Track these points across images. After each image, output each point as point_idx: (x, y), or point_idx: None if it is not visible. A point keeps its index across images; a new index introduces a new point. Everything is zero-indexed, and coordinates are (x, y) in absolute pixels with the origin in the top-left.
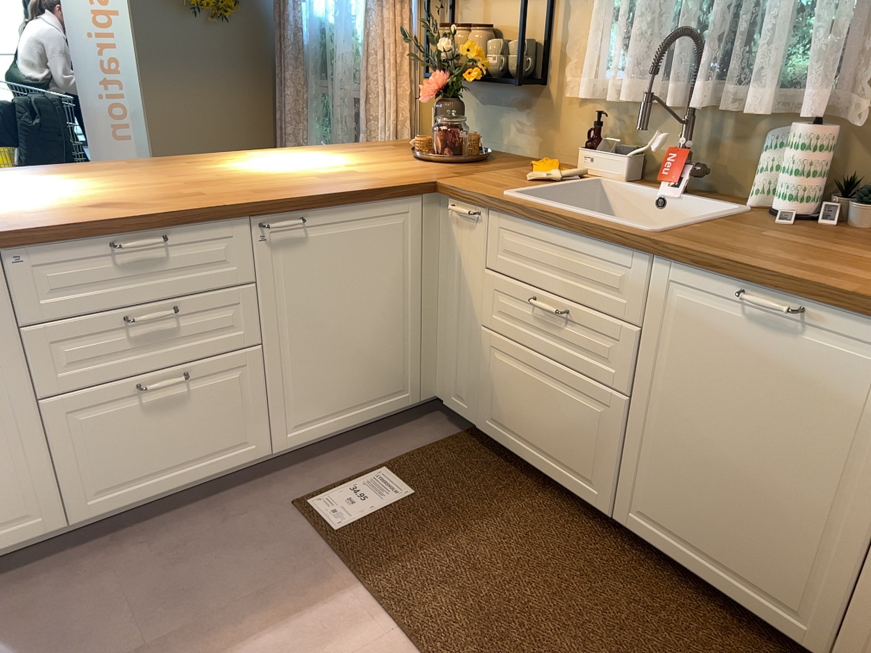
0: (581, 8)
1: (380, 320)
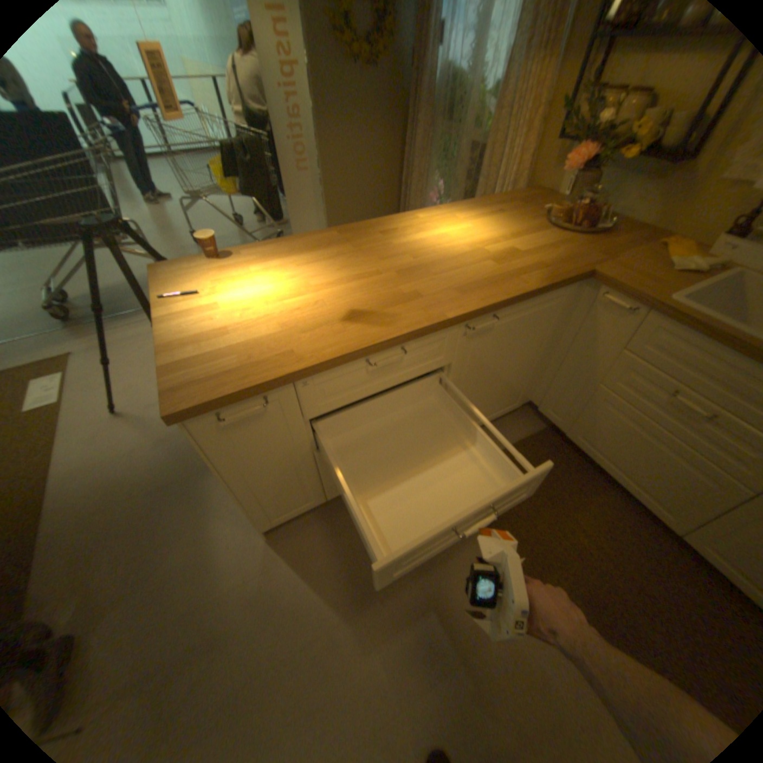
0: None
1: (518, 369)
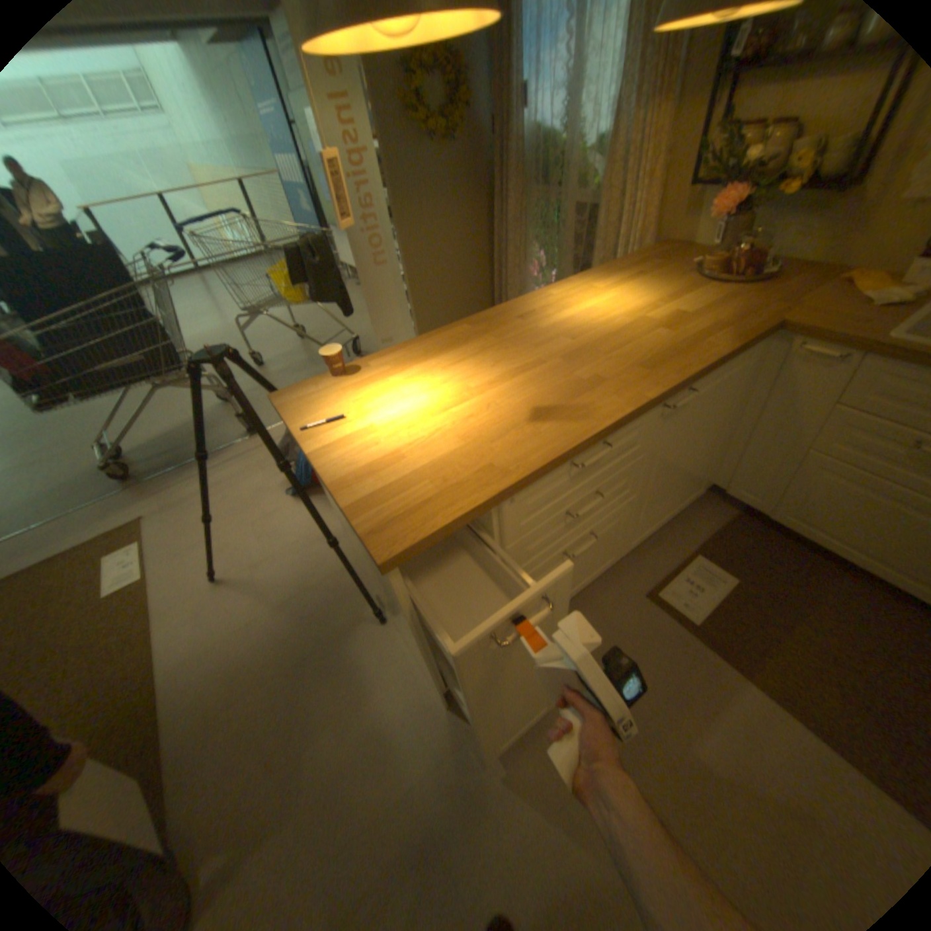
0: None
1: (706, 447)
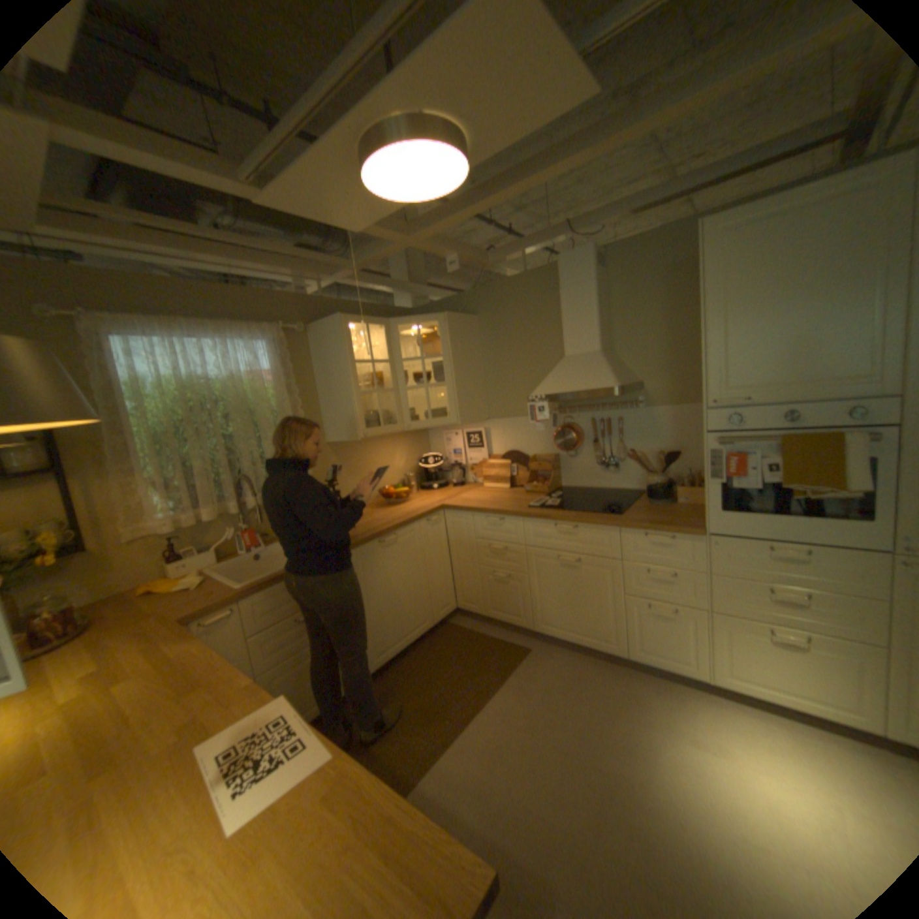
0: (113, 486)
1: None
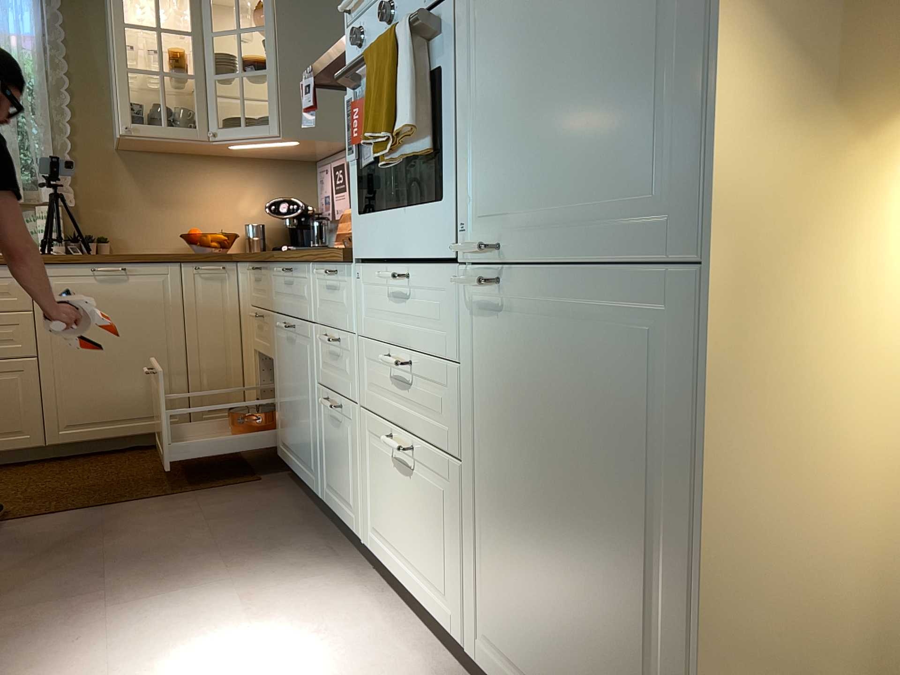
0: None
1: None
